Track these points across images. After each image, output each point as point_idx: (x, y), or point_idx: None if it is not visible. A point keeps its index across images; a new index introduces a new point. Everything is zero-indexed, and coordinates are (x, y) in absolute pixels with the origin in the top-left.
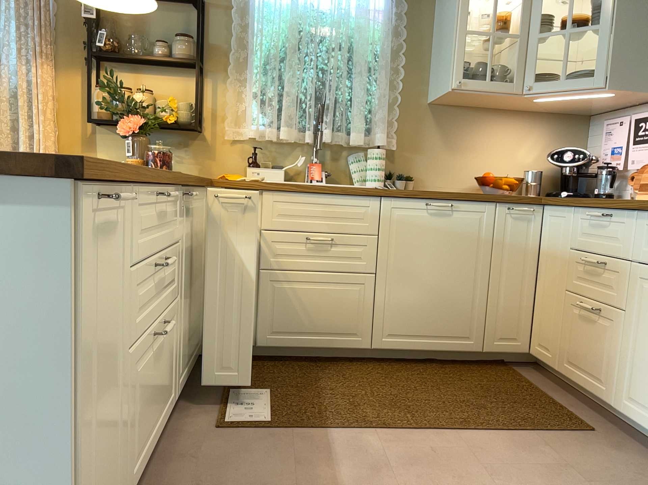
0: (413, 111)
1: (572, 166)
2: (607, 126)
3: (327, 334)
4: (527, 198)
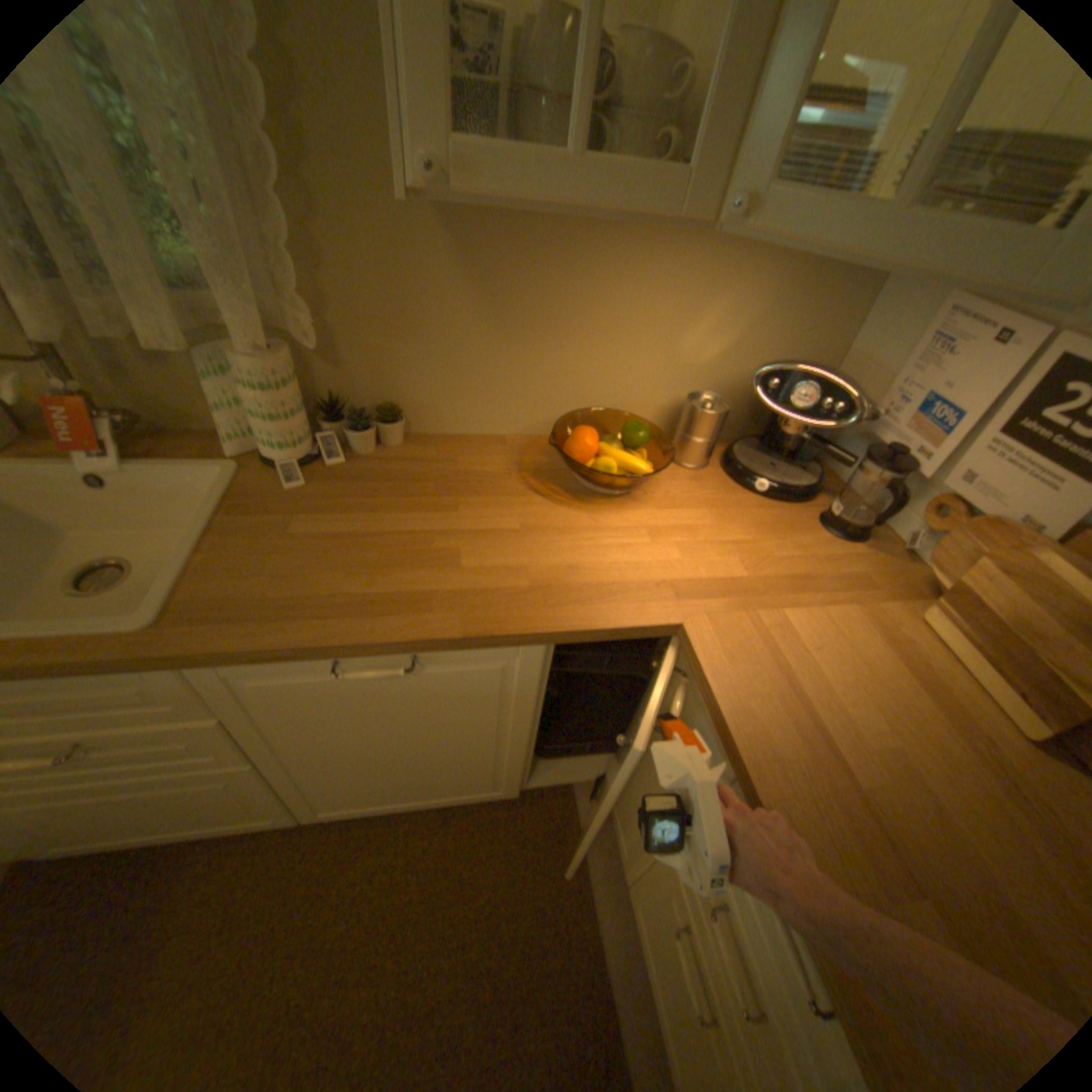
0: (364, 193)
1: (805, 421)
2: (955, 311)
3: (189, 830)
4: (638, 630)
